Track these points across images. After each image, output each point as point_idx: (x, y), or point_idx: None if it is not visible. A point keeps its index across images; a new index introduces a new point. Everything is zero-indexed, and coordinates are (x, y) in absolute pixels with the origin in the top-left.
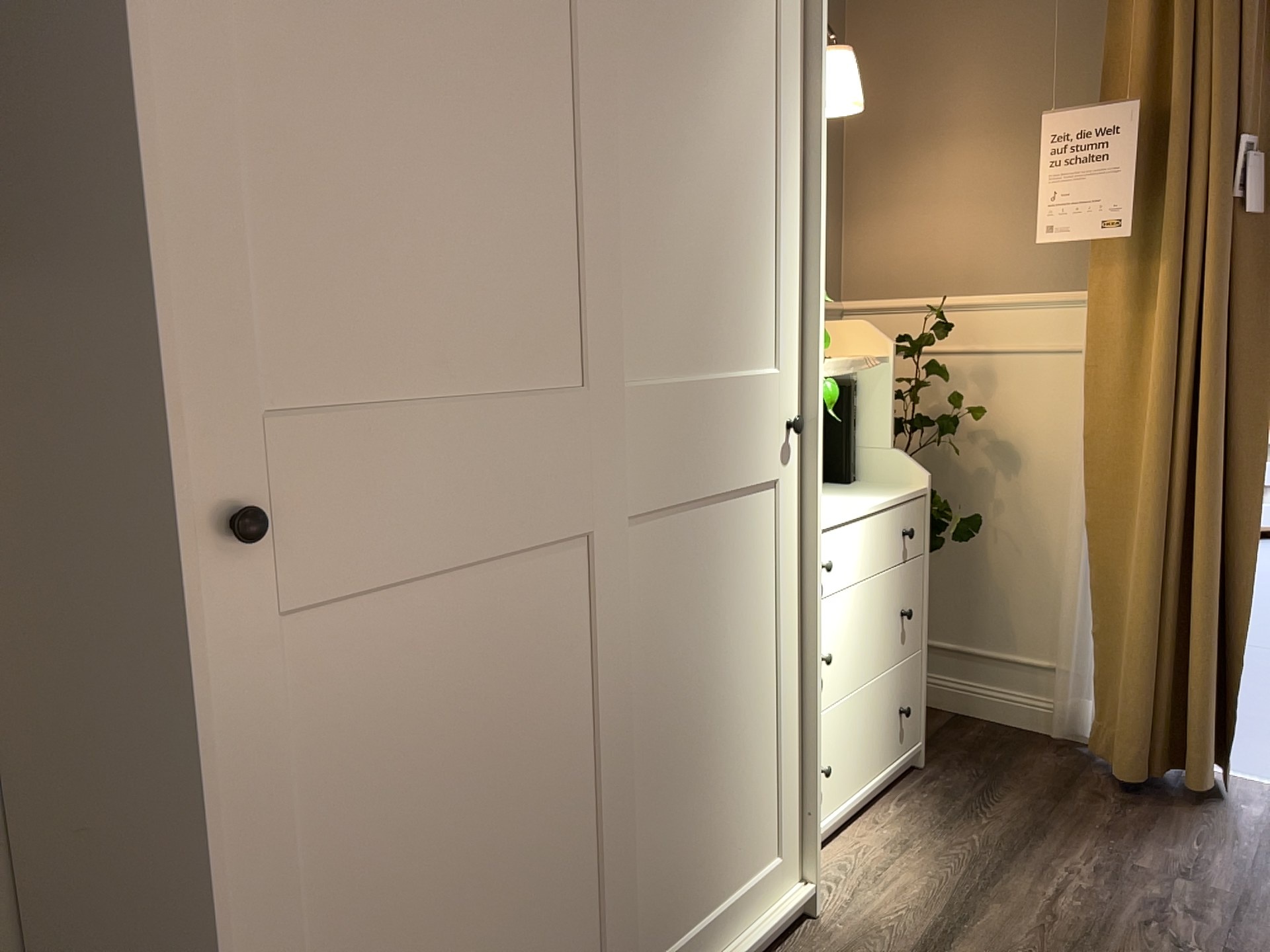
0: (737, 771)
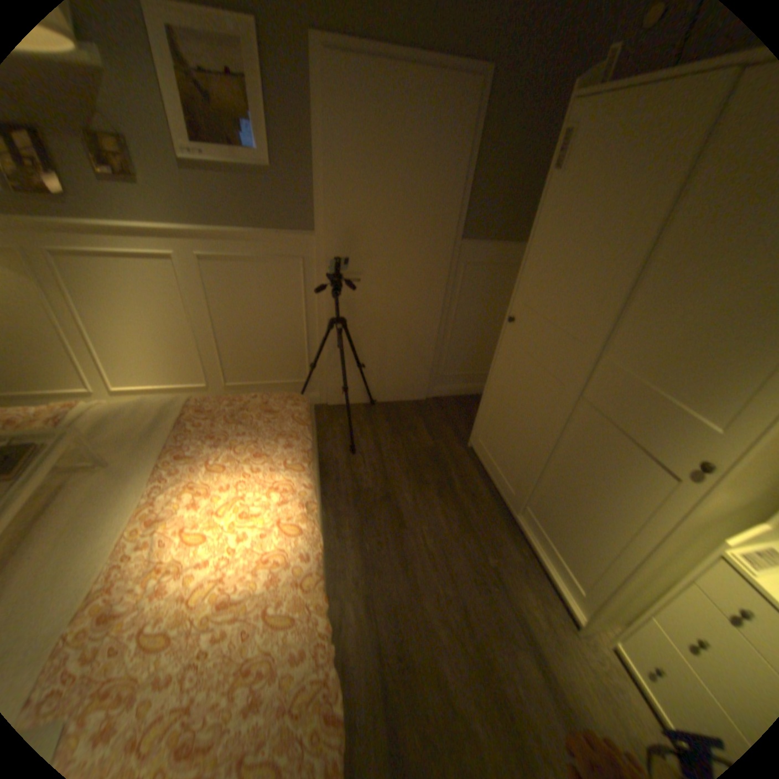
0: (585, 535)
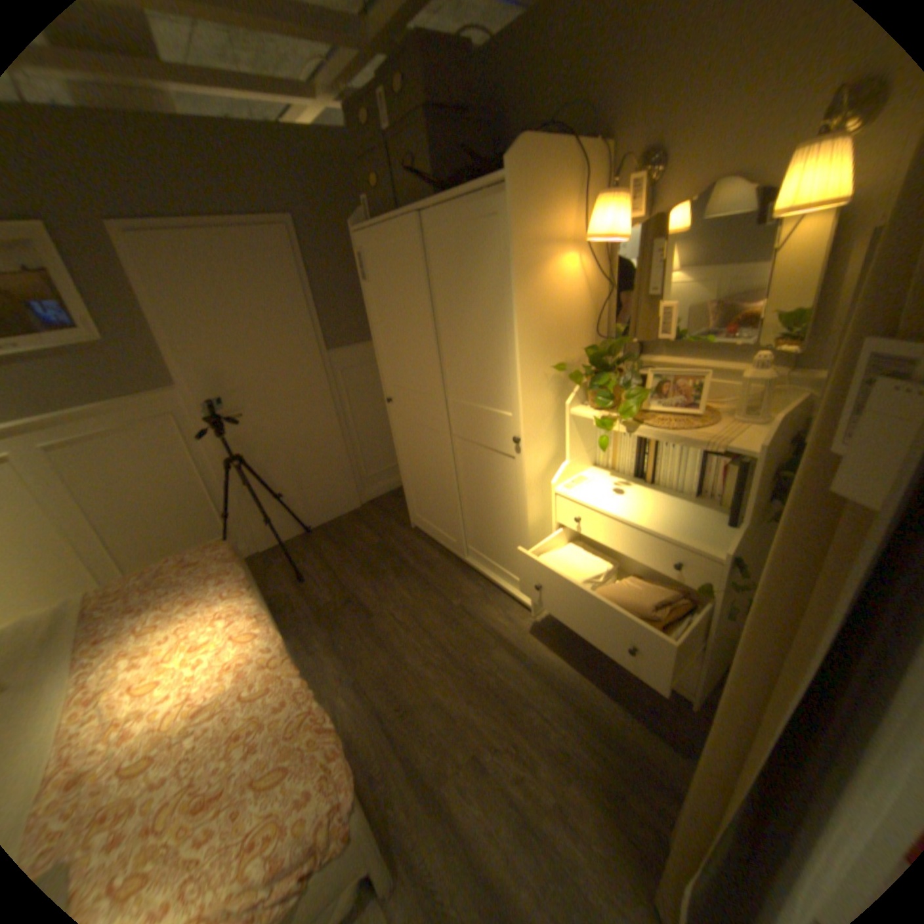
0: (501, 537)
